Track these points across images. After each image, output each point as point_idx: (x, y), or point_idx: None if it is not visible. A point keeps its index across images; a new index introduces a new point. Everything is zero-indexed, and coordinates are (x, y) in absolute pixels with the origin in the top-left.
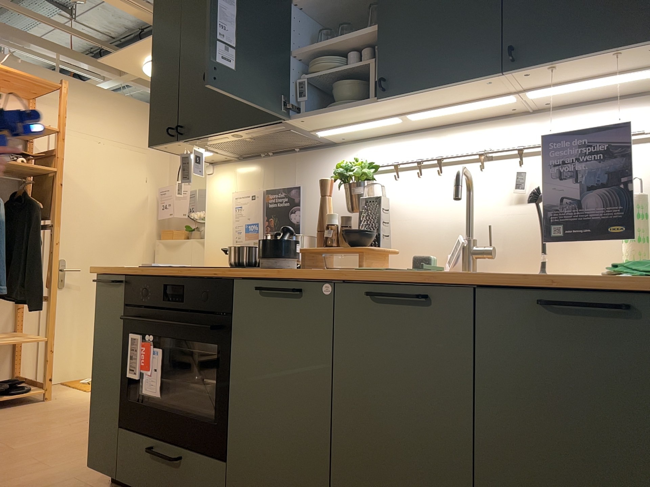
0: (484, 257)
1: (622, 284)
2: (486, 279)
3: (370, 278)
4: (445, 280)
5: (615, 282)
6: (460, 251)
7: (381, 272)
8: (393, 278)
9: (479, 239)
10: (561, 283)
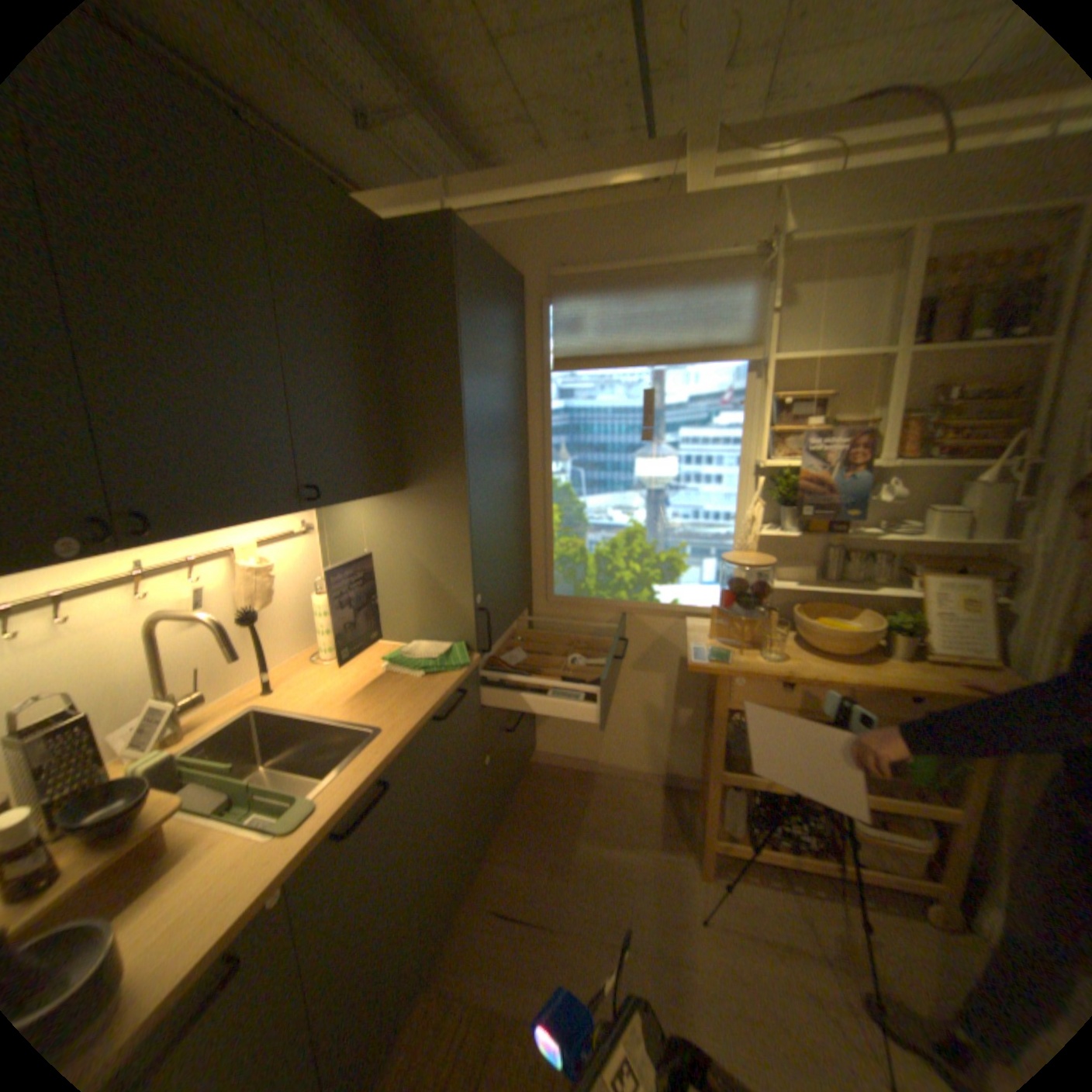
0: (186, 711)
1: (453, 681)
2: (417, 730)
3: (335, 821)
4: (393, 756)
5: (460, 683)
6: (163, 723)
7: (324, 807)
8: (344, 798)
9: (168, 692)
10: (443, 701)
